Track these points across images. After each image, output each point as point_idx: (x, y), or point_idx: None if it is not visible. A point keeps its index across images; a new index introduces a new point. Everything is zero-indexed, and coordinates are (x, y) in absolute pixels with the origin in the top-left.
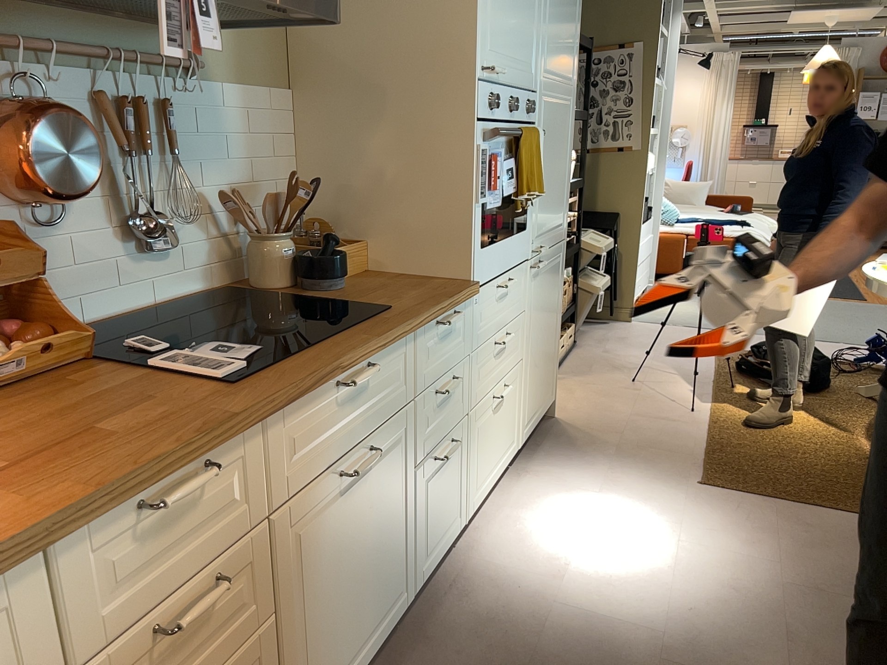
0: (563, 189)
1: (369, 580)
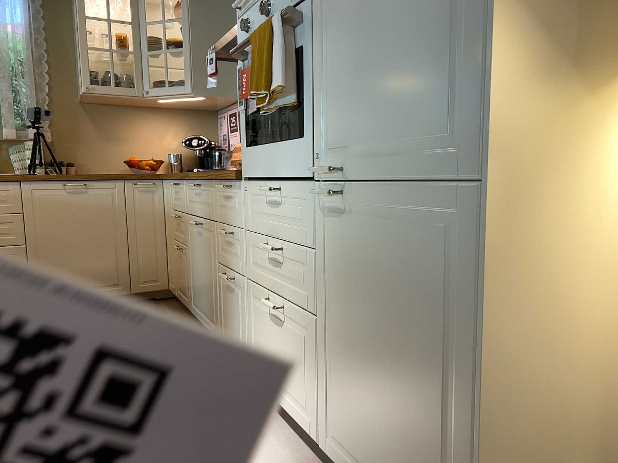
0: (448, 53)
1: (204, 288)
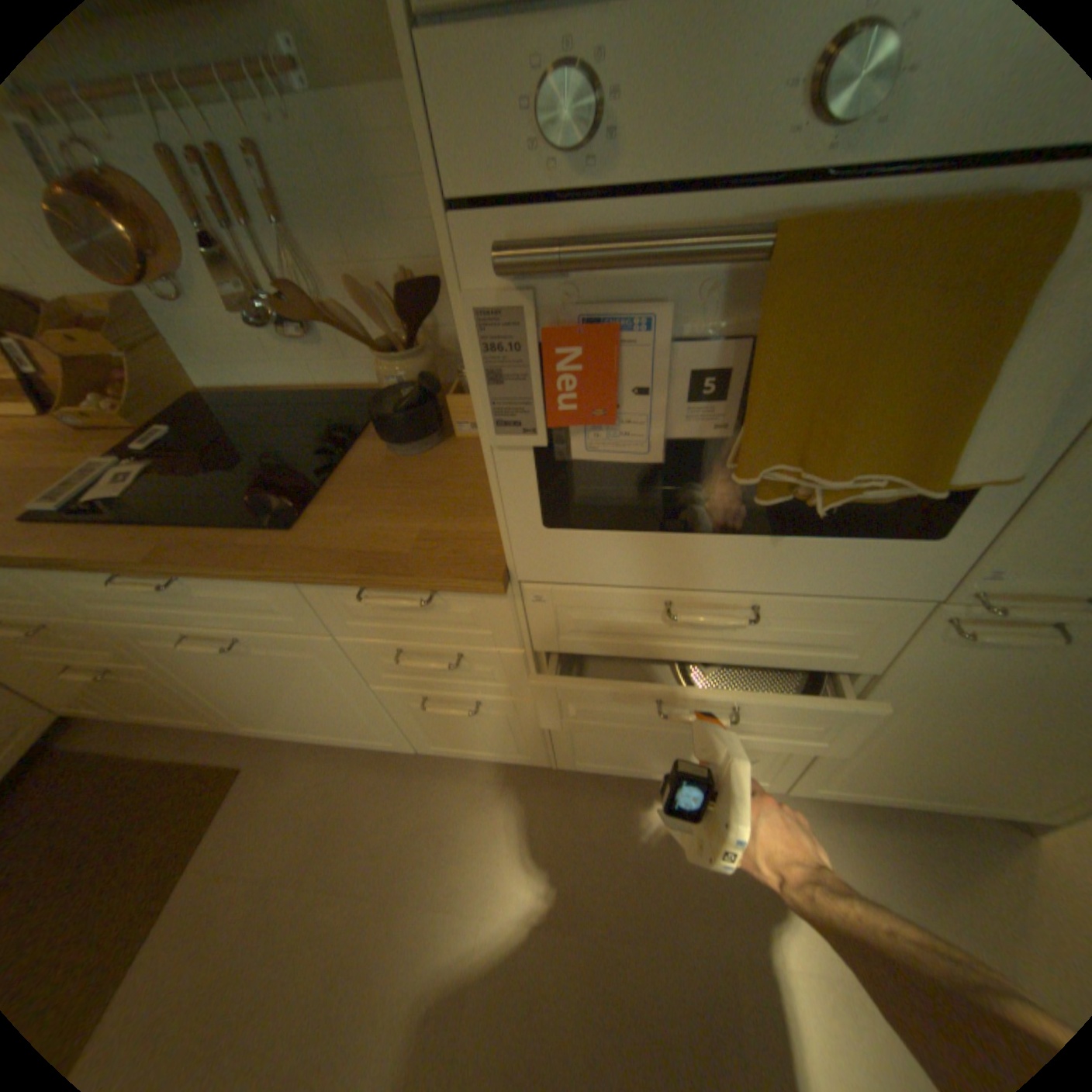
0: None
1: (305, 711)
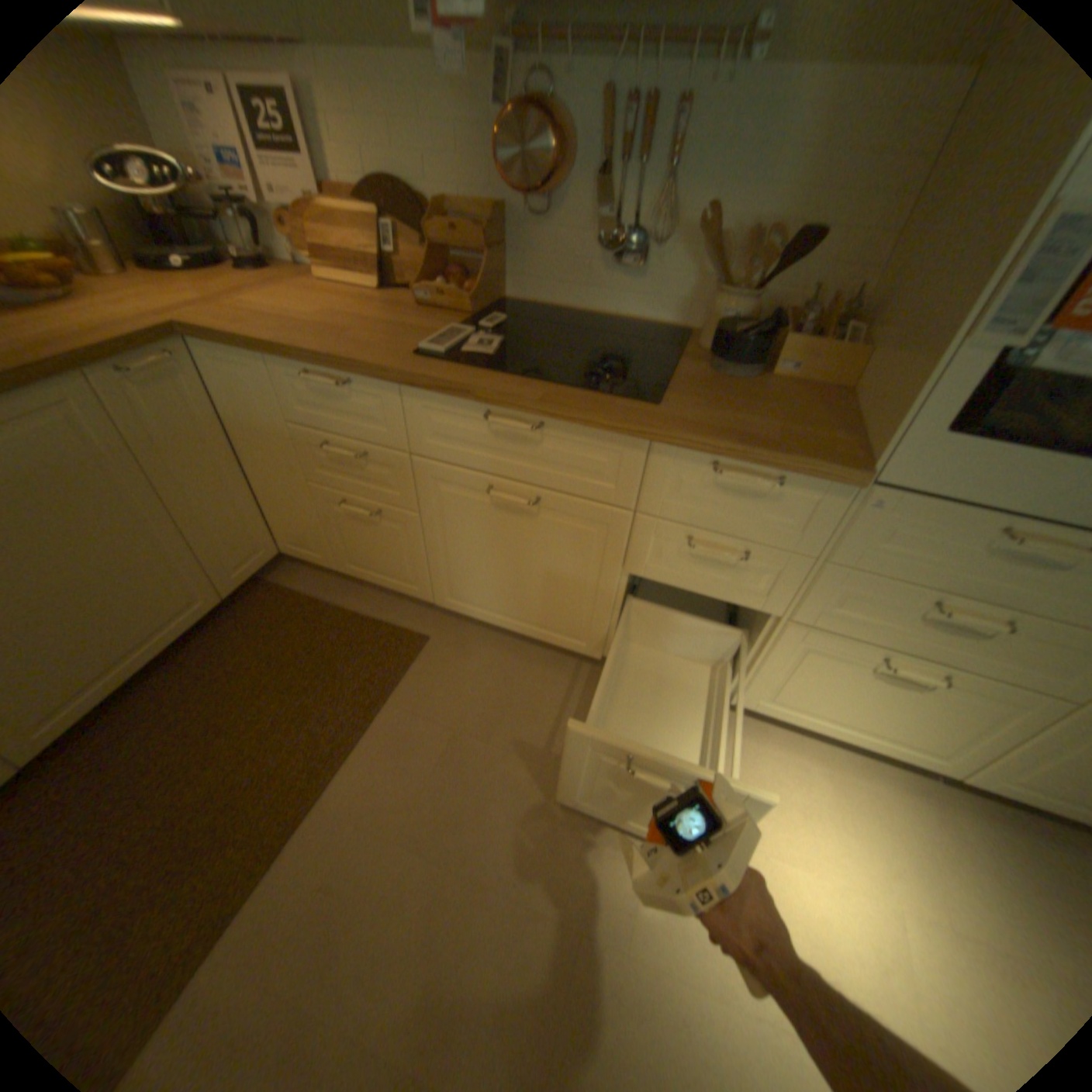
0: None
1: (533, 590)
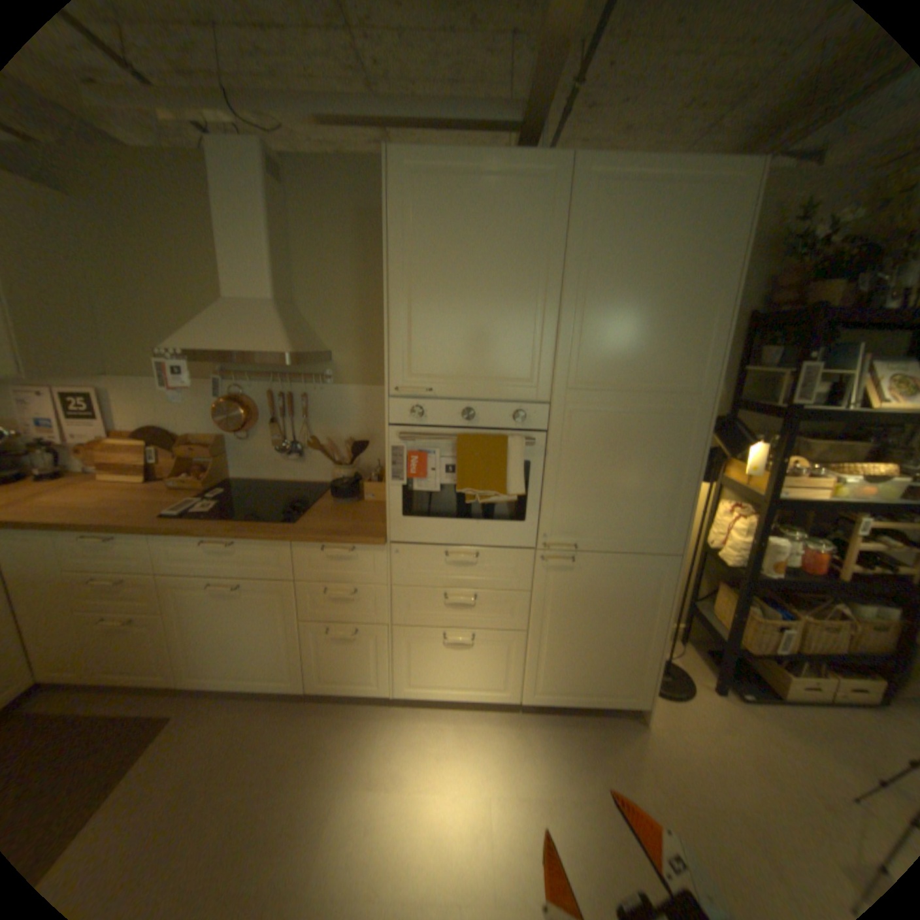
0: (664, 502)
1: (246, 652)
